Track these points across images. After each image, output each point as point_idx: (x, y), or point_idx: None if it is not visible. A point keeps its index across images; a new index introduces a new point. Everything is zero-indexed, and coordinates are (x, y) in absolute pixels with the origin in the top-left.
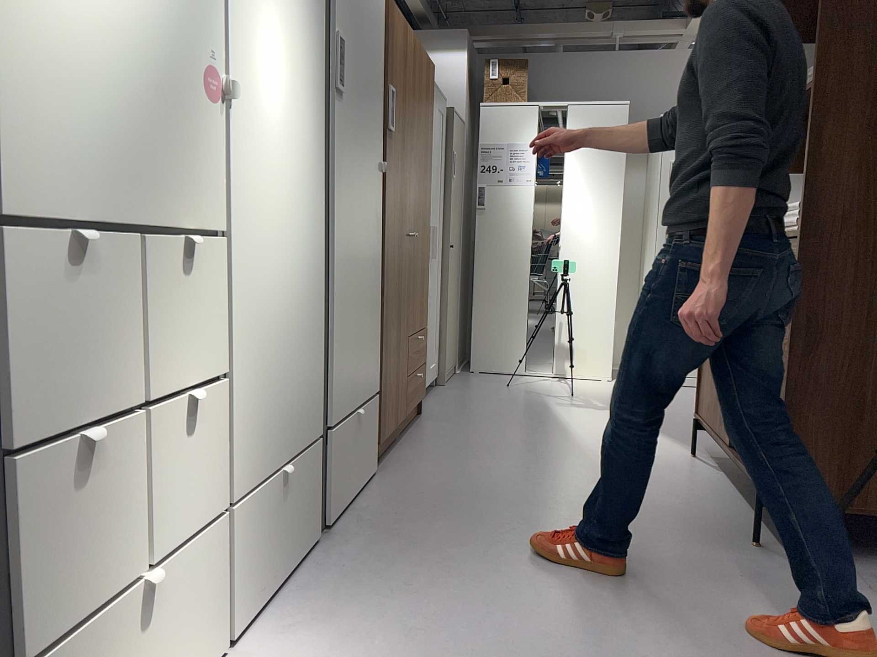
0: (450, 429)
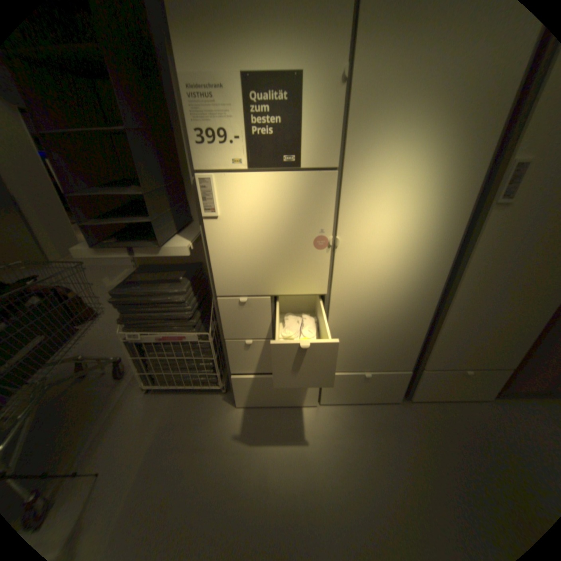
0: None
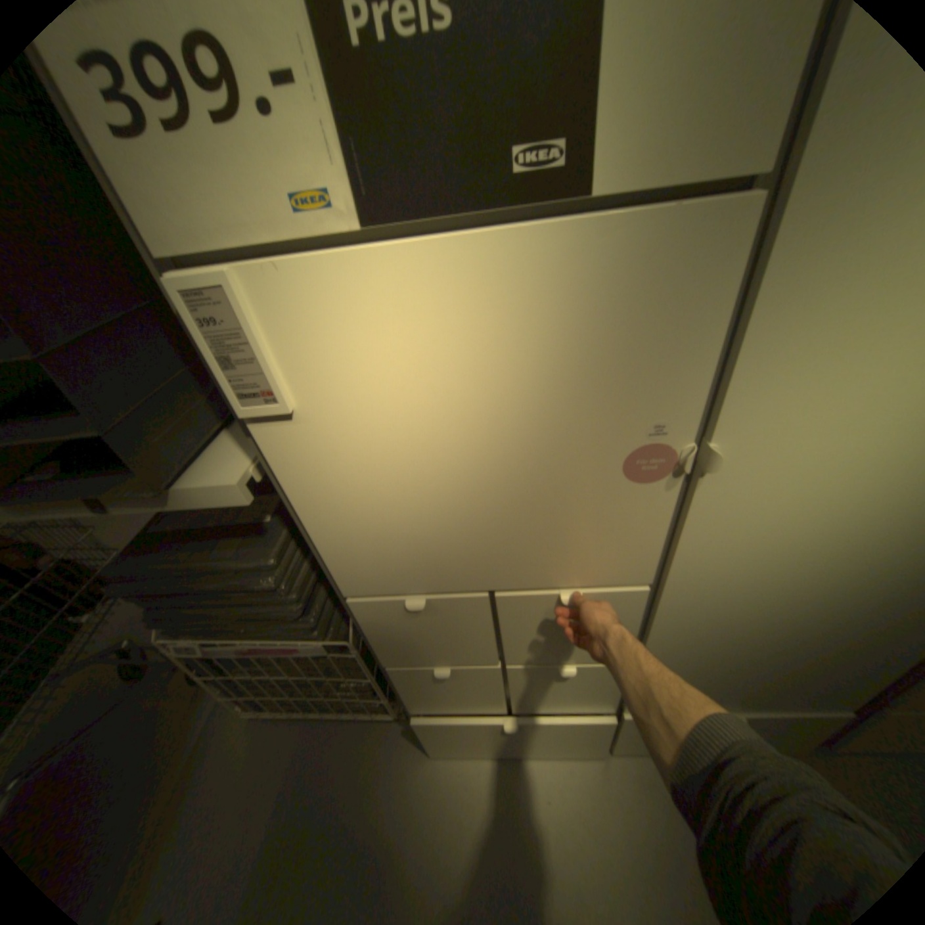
0: None
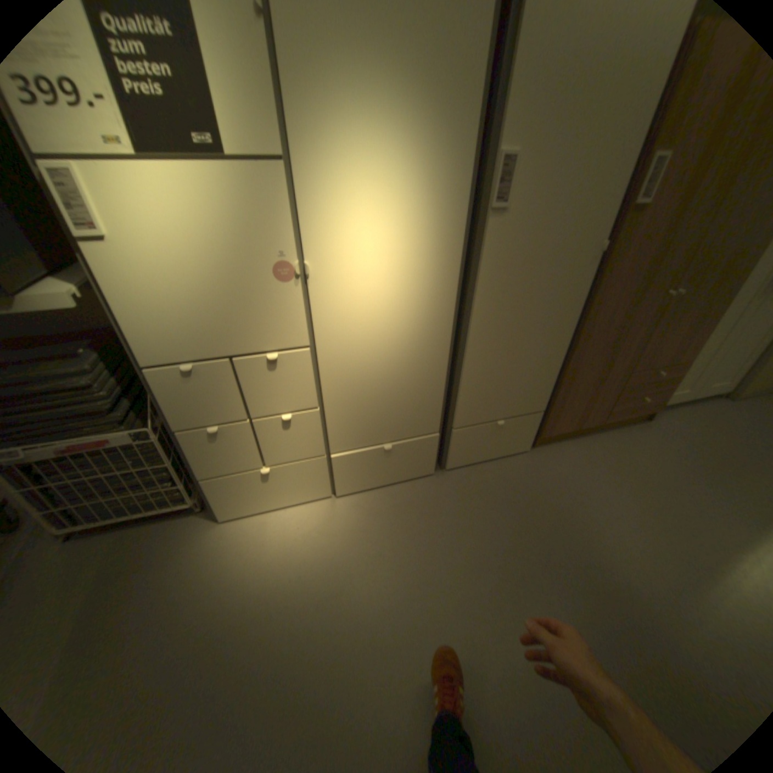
0: (653, 449)
